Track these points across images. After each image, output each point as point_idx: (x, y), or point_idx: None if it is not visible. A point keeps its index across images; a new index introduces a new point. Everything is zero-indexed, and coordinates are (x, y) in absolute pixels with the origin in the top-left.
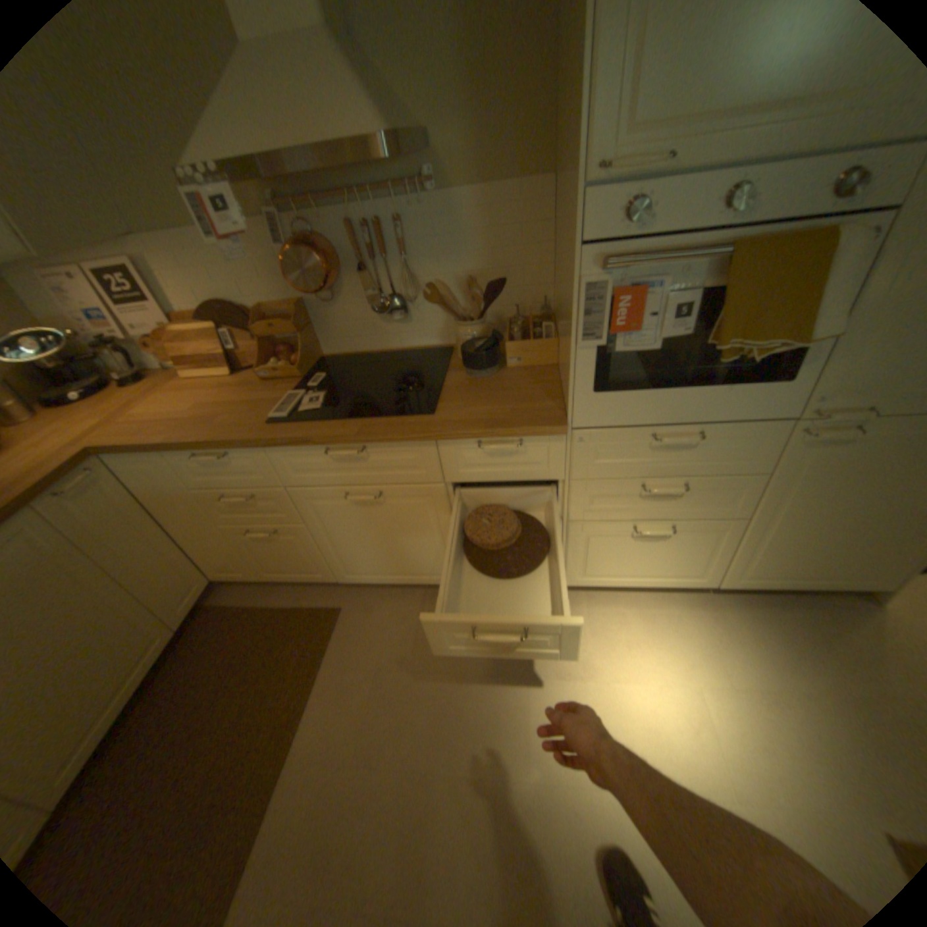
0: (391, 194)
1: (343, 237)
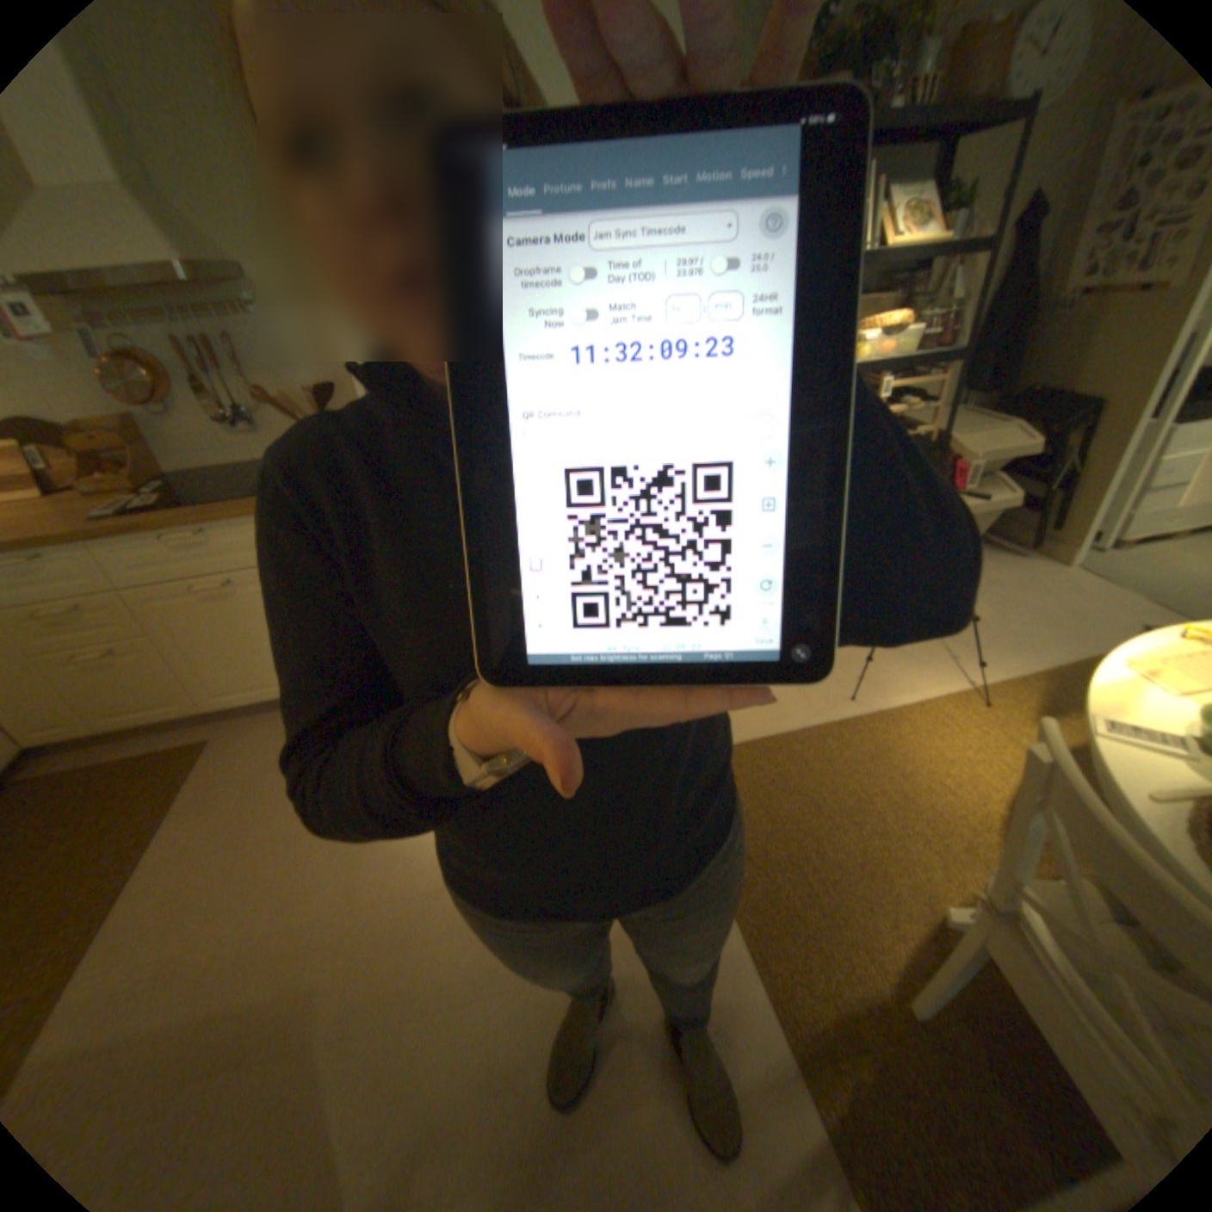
0: (212, 315)
1: (167, 353)
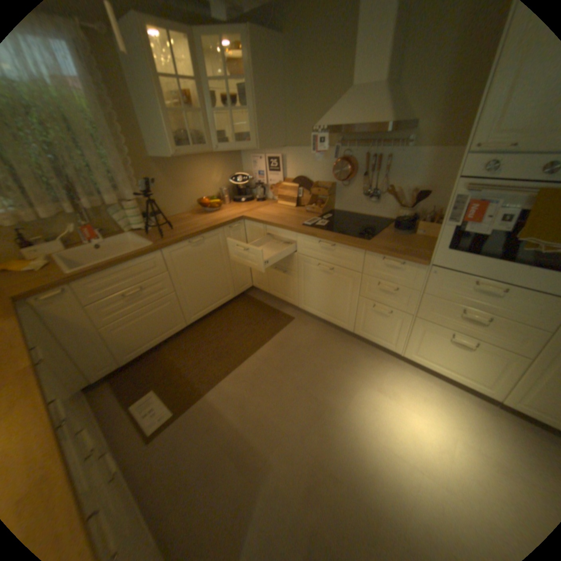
0: (391, 145)
1: (362, 160)
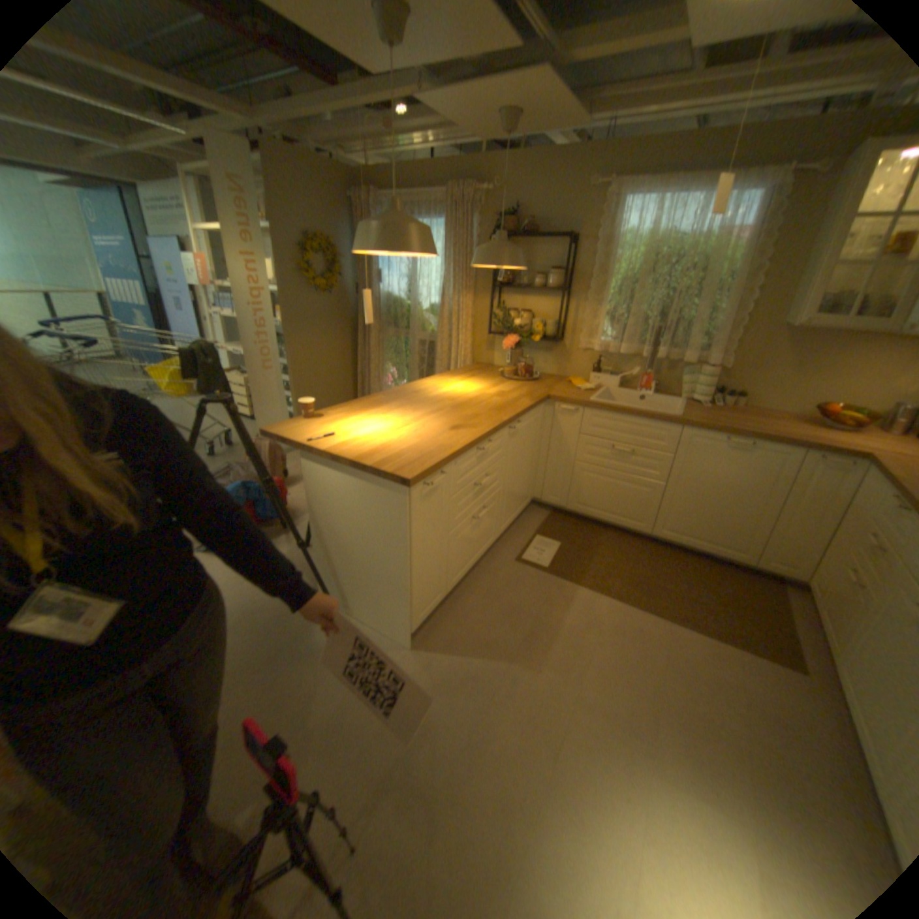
0: None
1: None
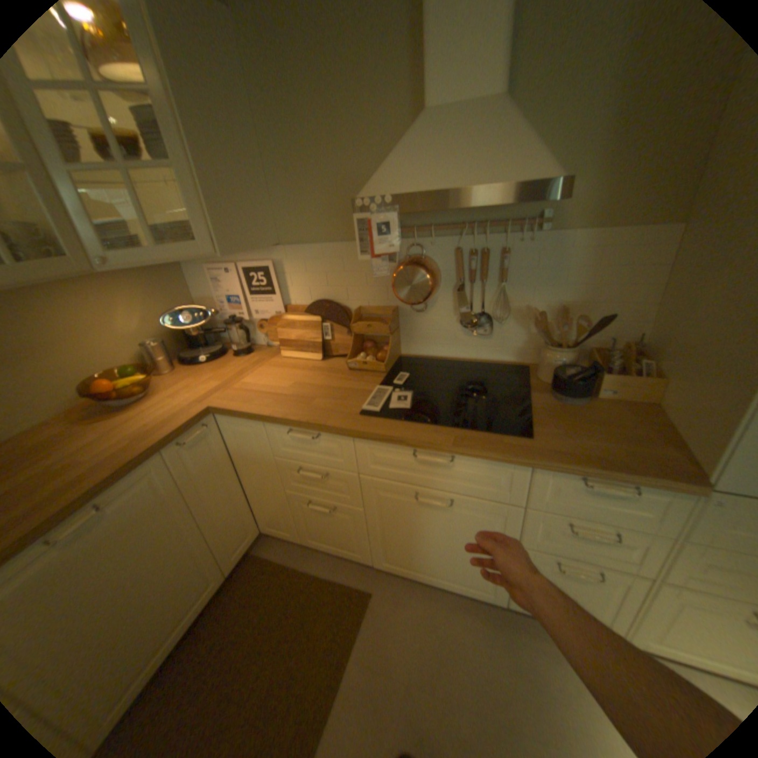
0: (508, 230)
1: (450, 261)
